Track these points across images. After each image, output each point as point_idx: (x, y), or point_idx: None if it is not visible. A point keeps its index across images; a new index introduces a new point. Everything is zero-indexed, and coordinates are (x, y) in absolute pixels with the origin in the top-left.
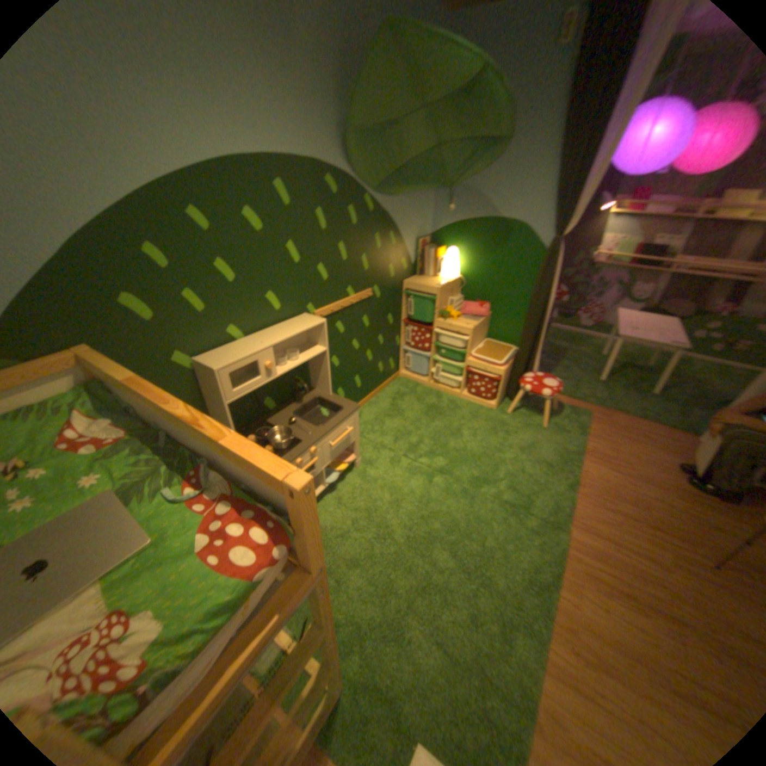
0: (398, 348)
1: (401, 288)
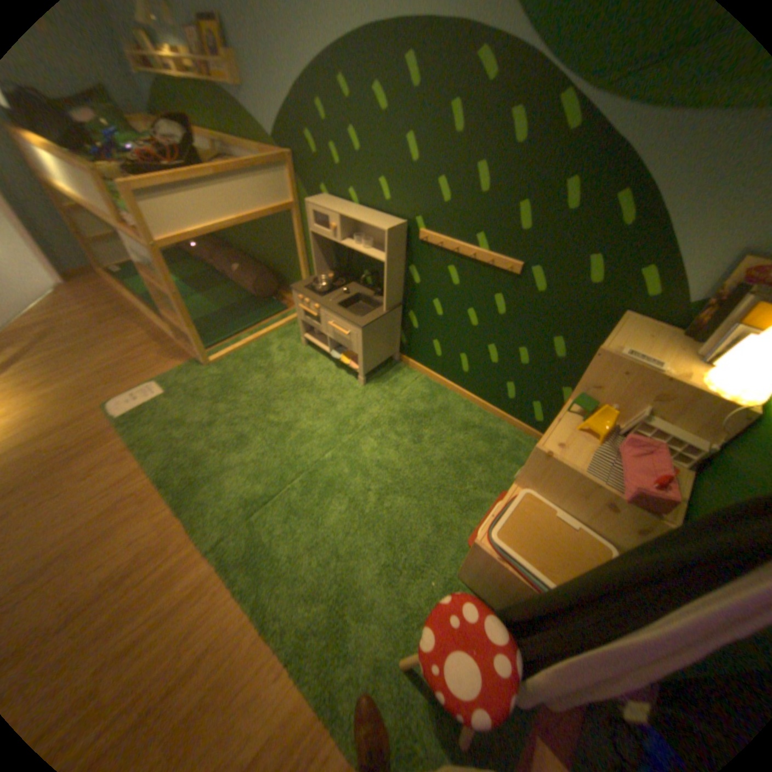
0: None
1: (620, 322)
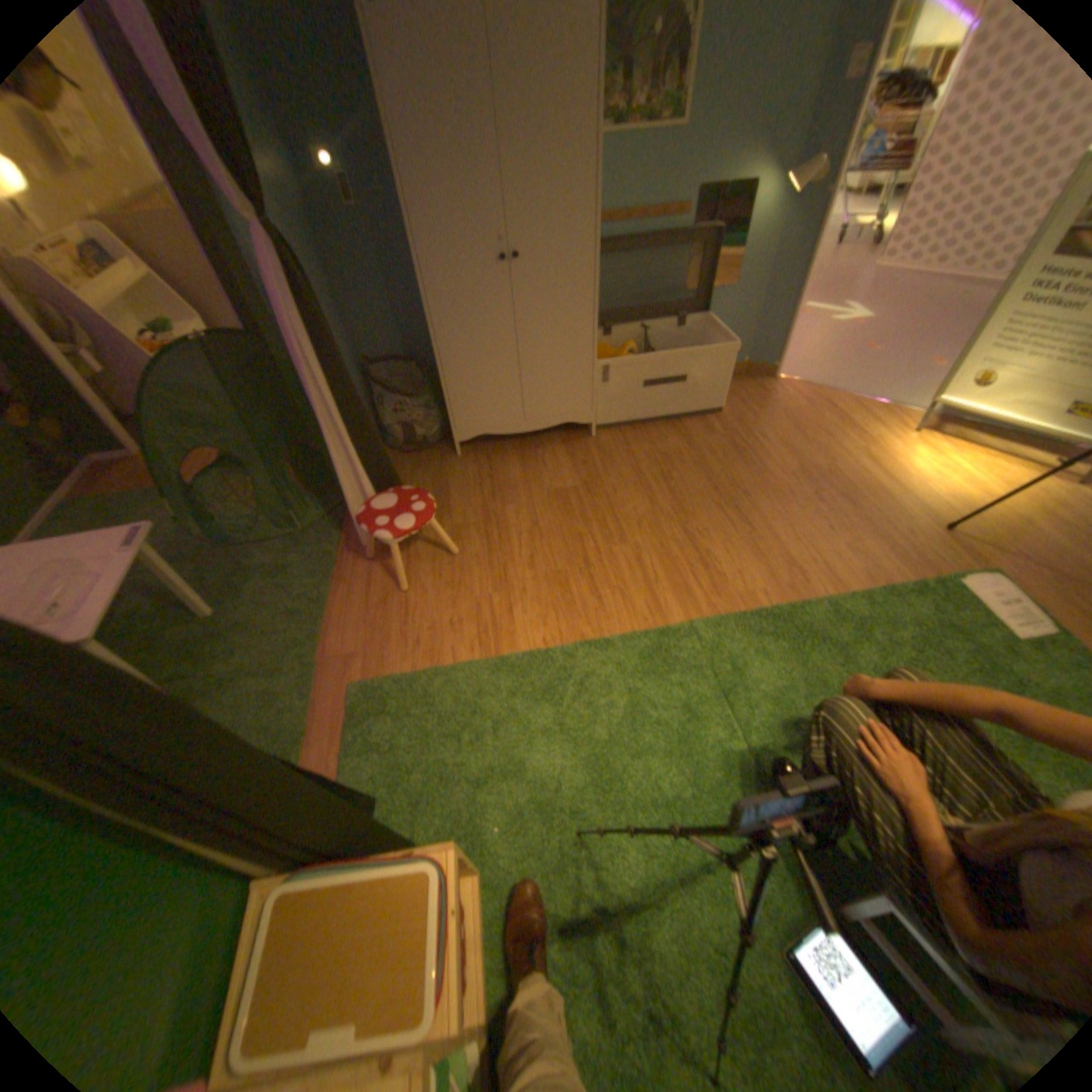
0: None
1: None
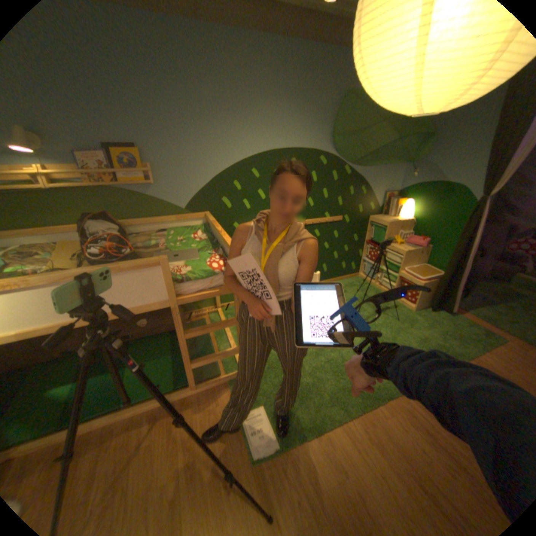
0: (360, 258)
1: (368, 220)
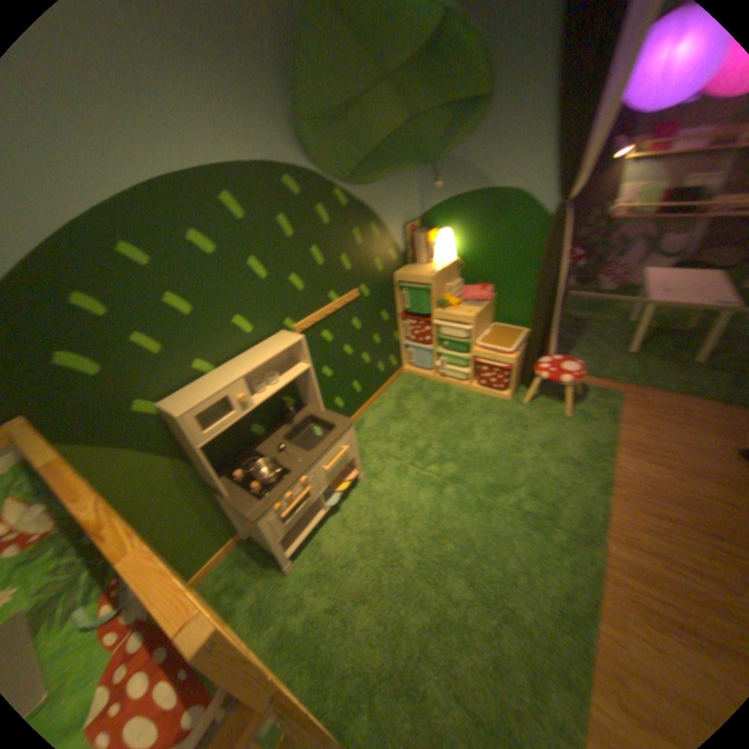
0: (399, 343)
1: (394, 279)
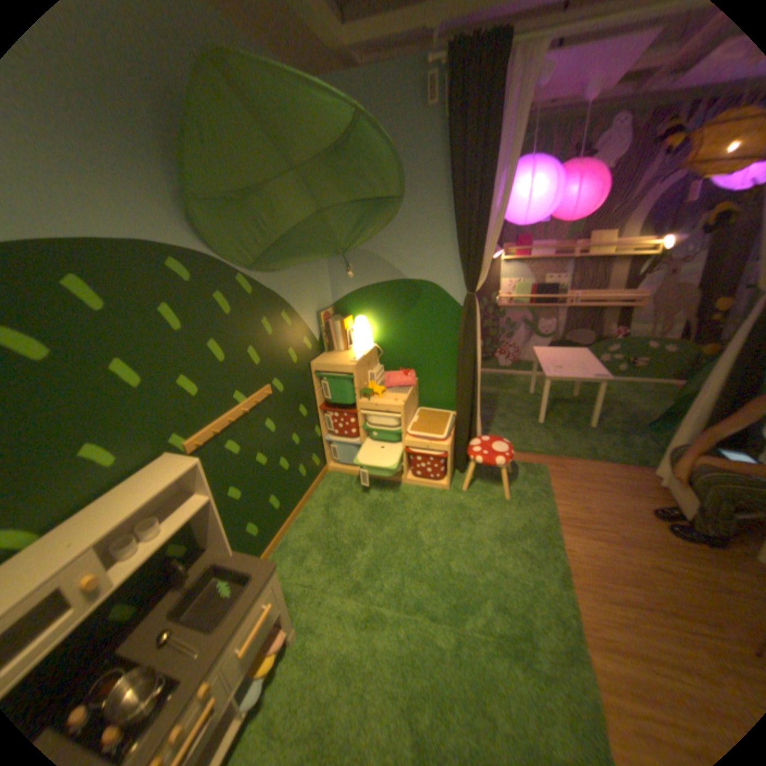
0: (321, 438)
1: (310, 370)
